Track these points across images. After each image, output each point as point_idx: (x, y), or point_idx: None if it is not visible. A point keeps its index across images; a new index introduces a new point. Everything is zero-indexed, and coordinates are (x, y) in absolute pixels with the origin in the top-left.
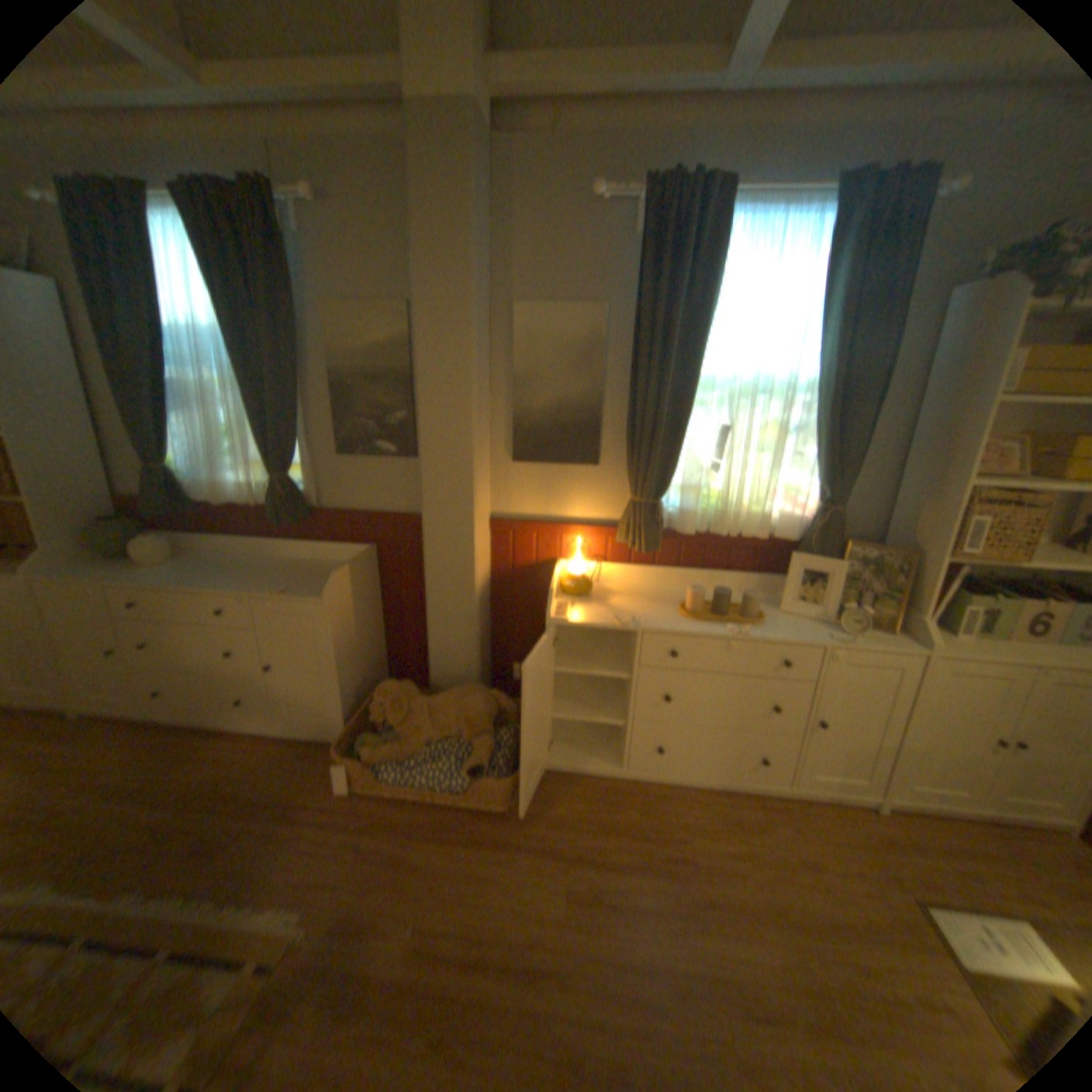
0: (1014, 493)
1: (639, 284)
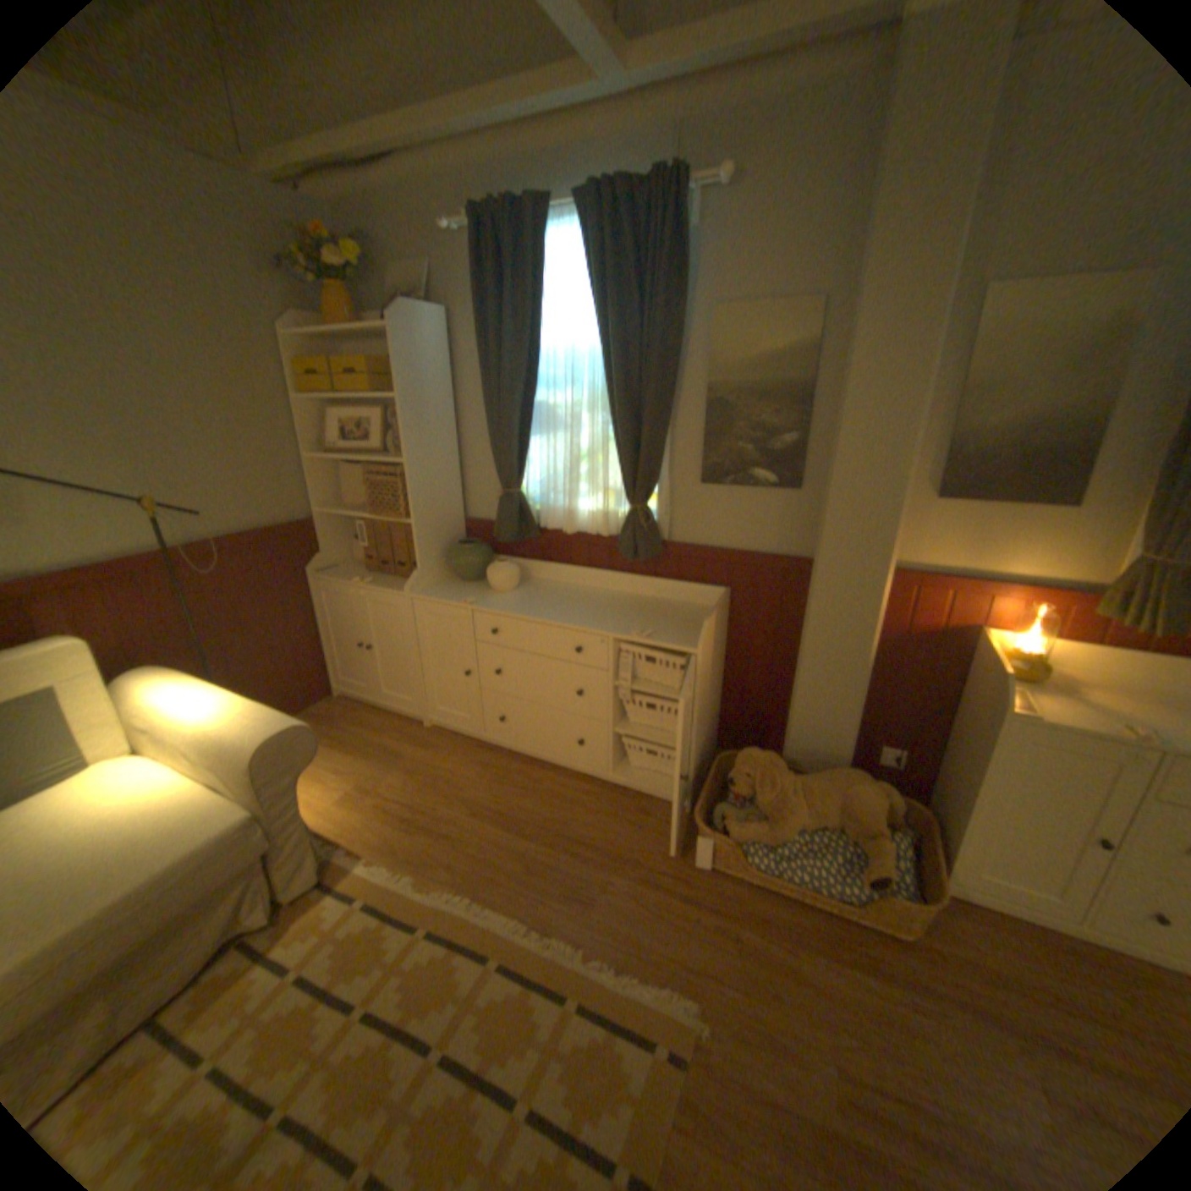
0: None
1: None
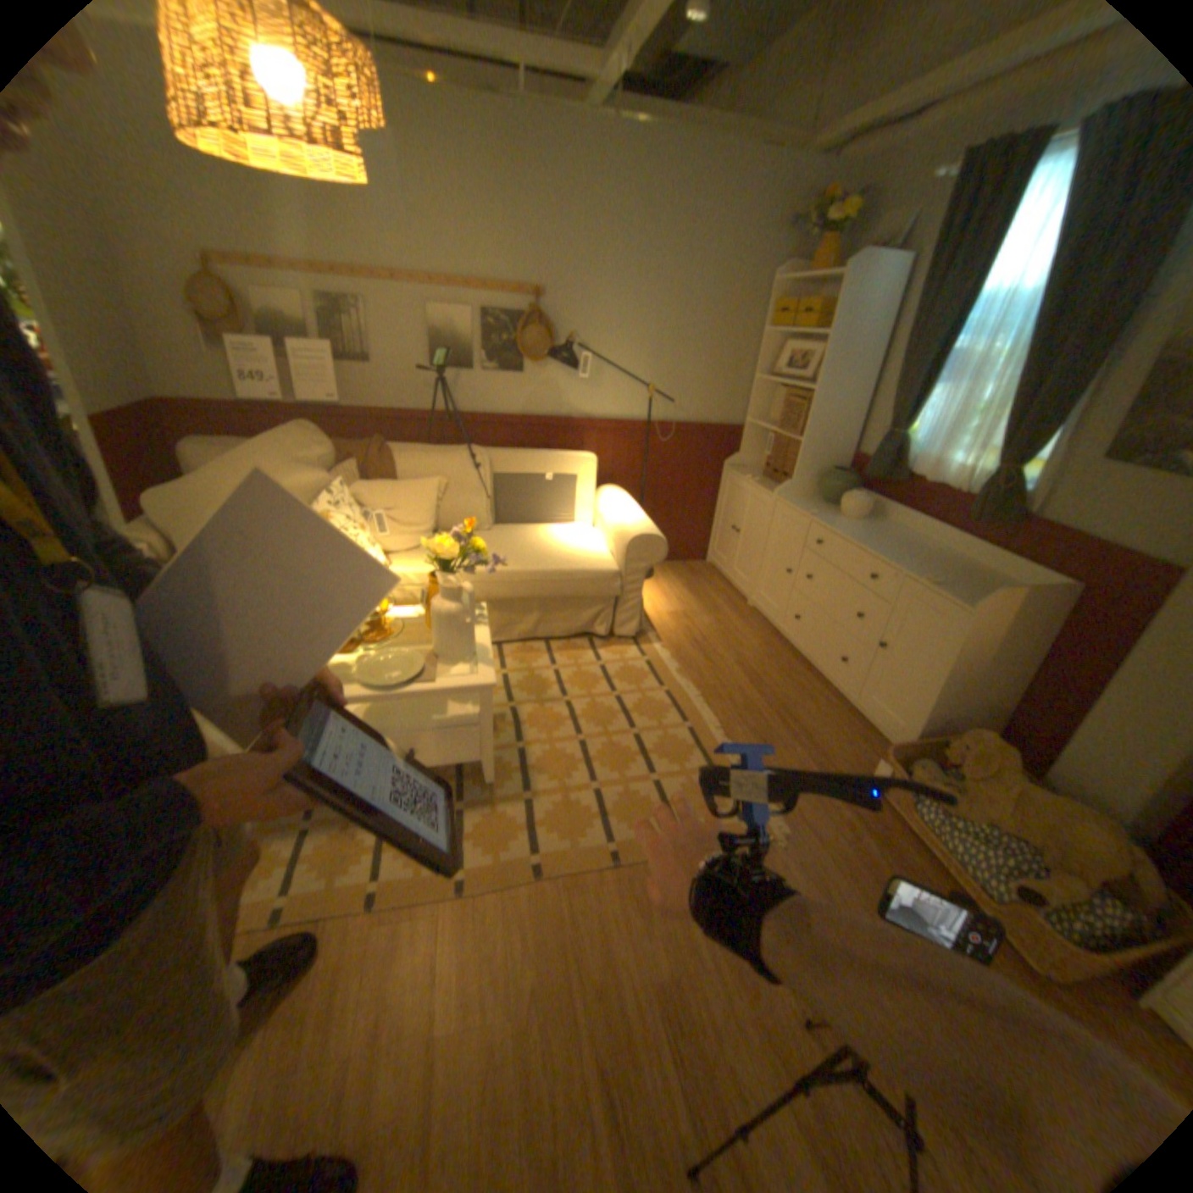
0: None
1: None
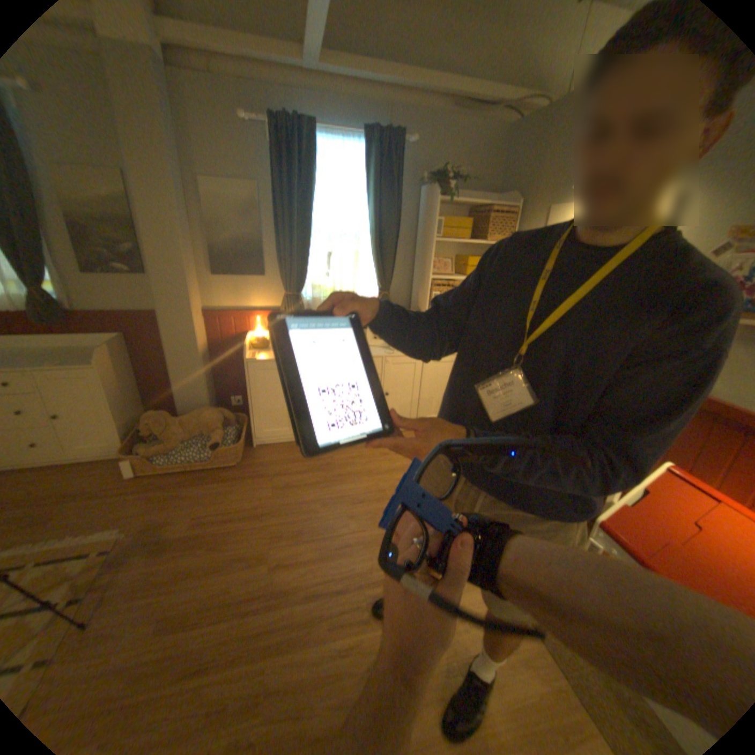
0: (451, 282)
1: (272, 172)
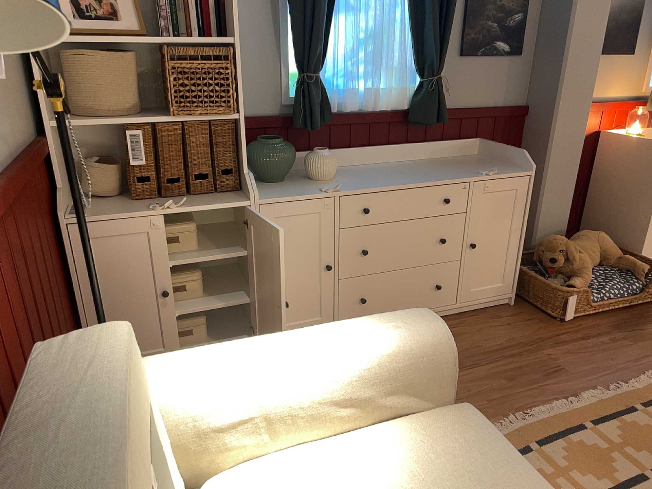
0: None
1: None
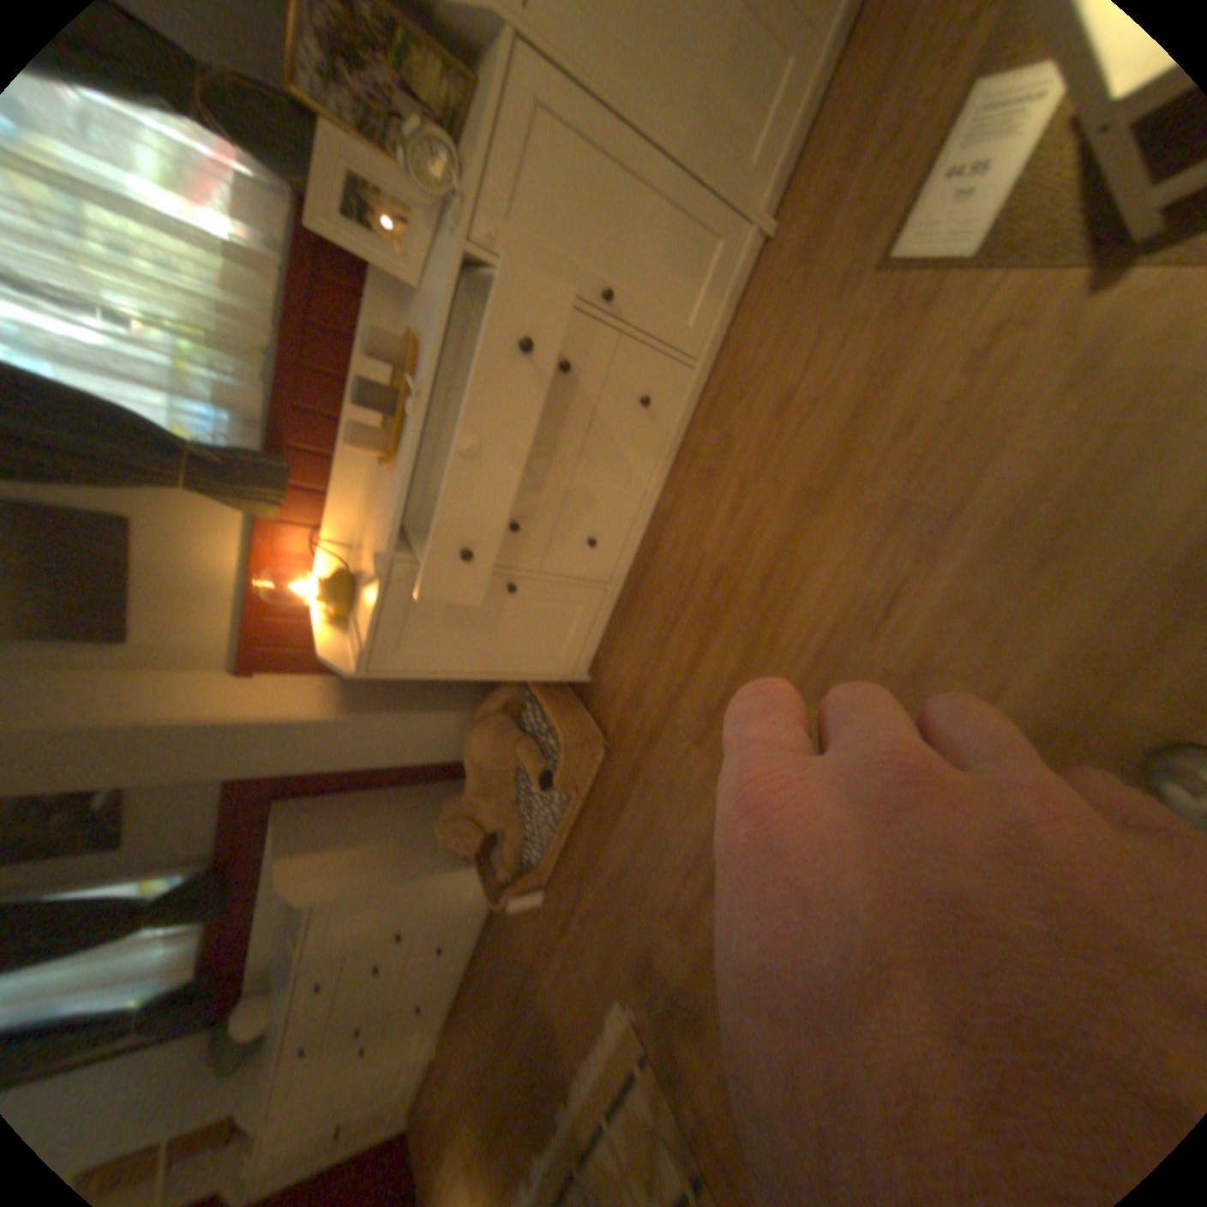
0: None
1: None
